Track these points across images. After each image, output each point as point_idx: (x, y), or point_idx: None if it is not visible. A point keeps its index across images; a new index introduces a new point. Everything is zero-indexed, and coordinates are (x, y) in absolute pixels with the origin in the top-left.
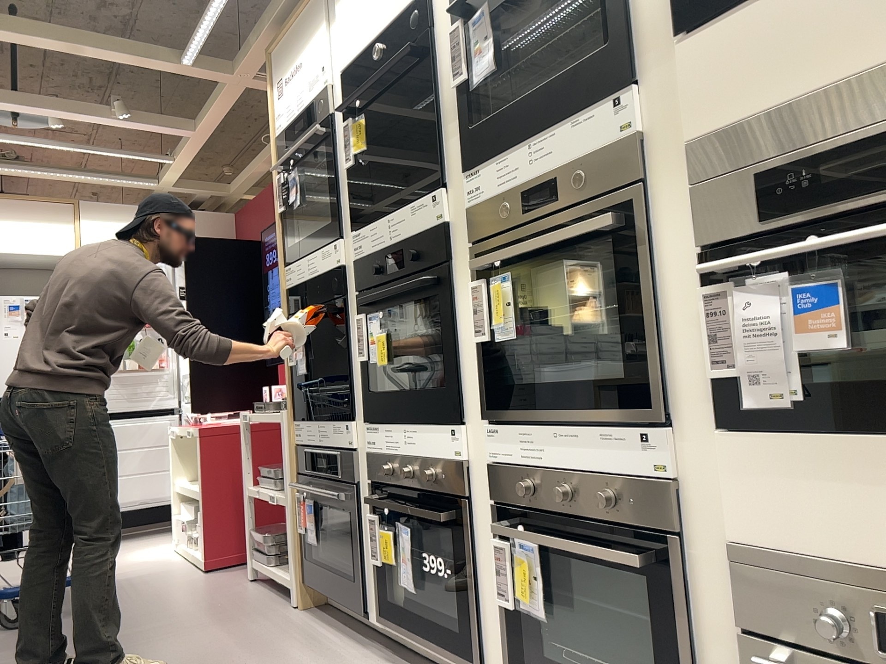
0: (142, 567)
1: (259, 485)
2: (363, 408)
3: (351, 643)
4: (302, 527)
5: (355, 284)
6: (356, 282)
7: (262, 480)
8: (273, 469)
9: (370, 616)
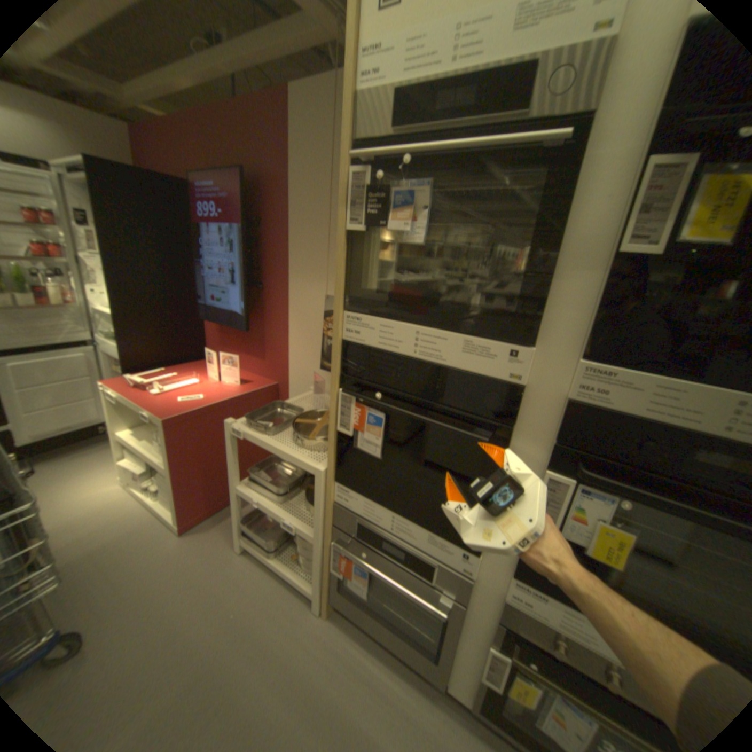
0: (99, 528)
1: (247, 482)
2: (523, 565)
3: (419, 696)
4: (342, 574)
5: (564, 430)
6: (569, 431)
7: (253, 480)
8: (269, 477)
9: (453, 691)
